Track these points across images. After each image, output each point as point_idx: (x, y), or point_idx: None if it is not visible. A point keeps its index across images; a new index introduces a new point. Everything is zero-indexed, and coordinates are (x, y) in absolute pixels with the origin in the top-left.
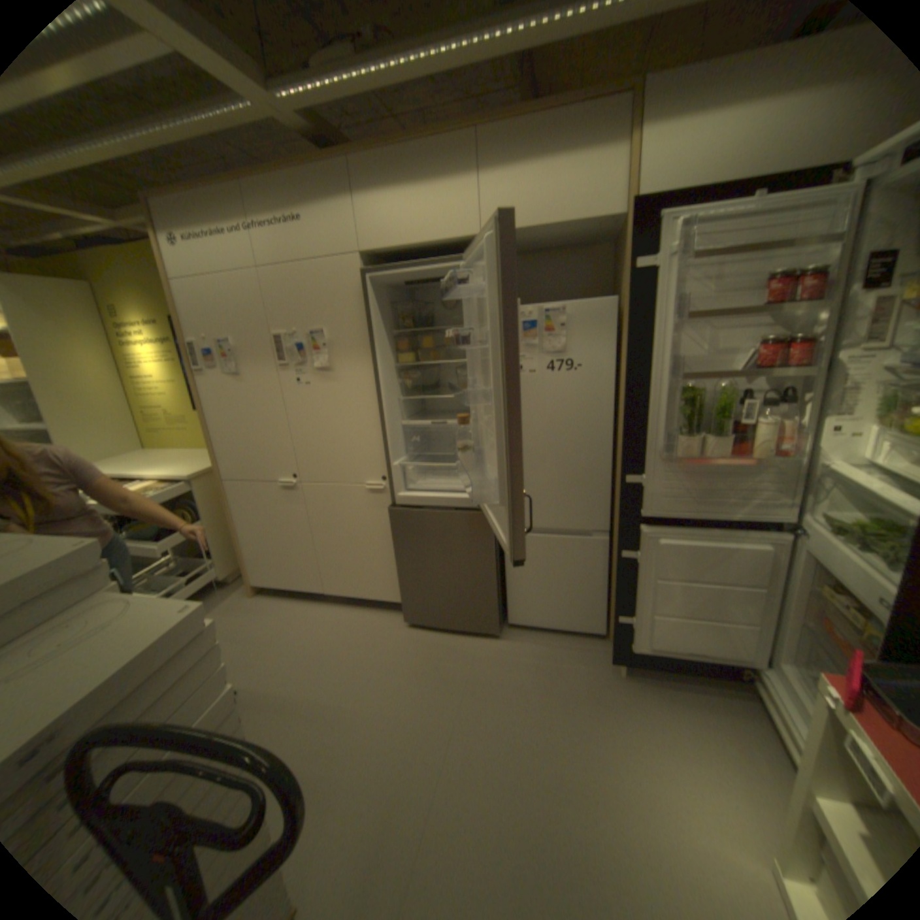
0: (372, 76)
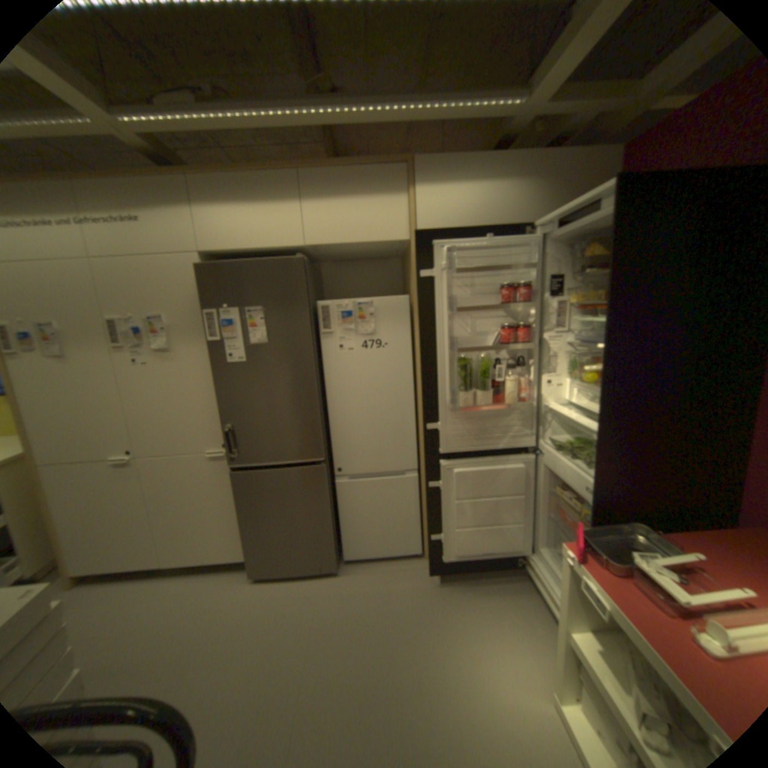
0: (212, 120)
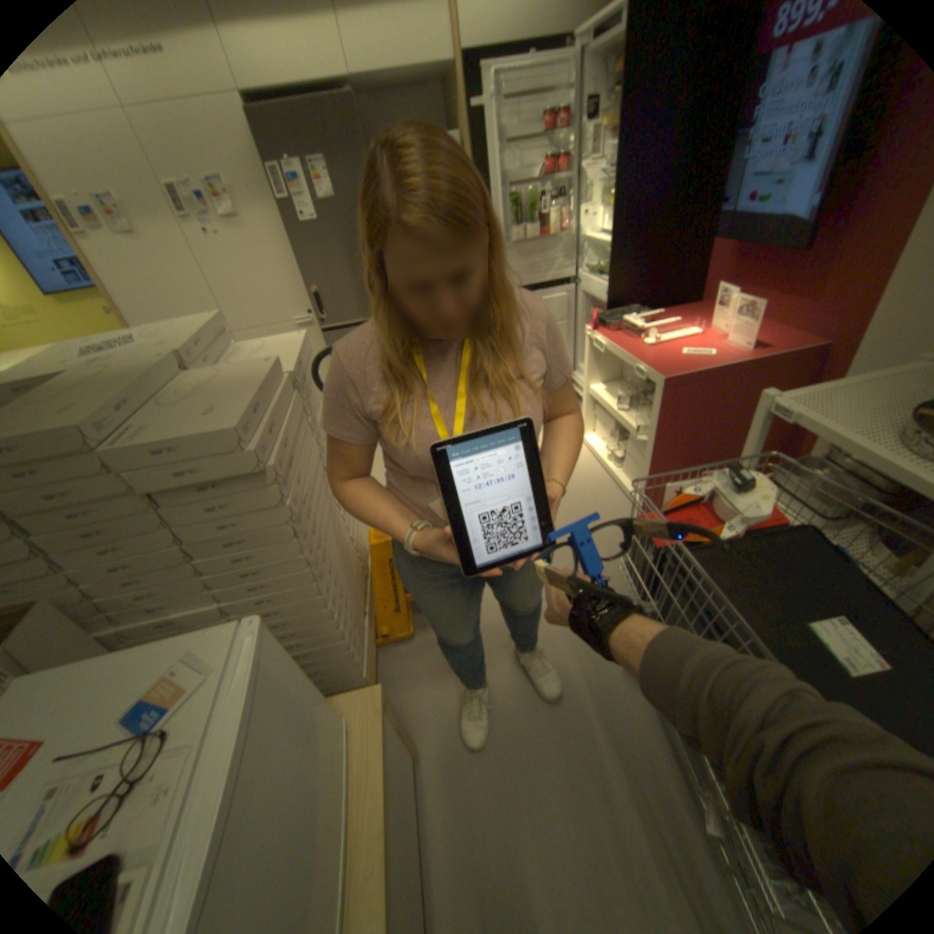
0: None
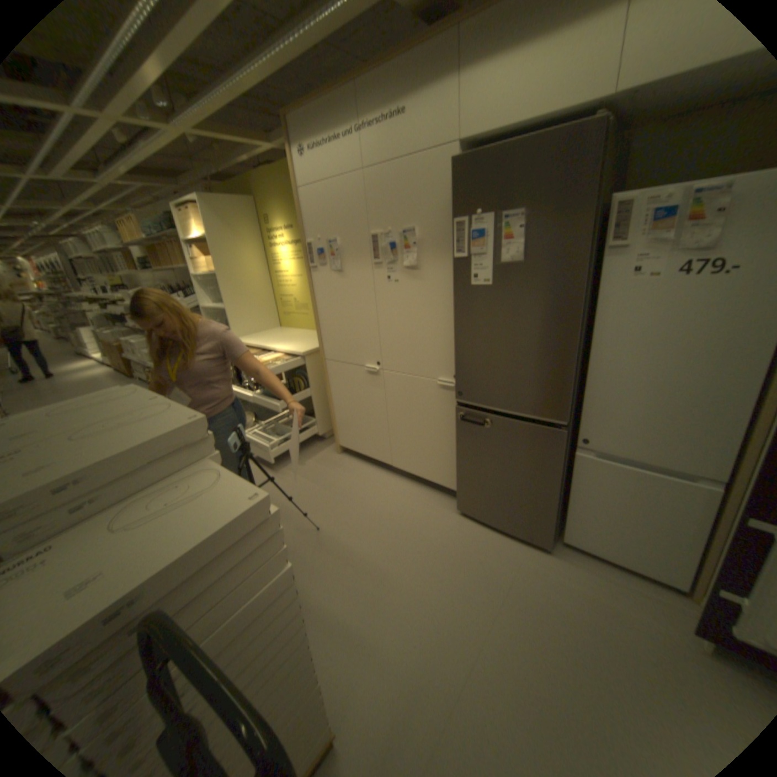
0: None
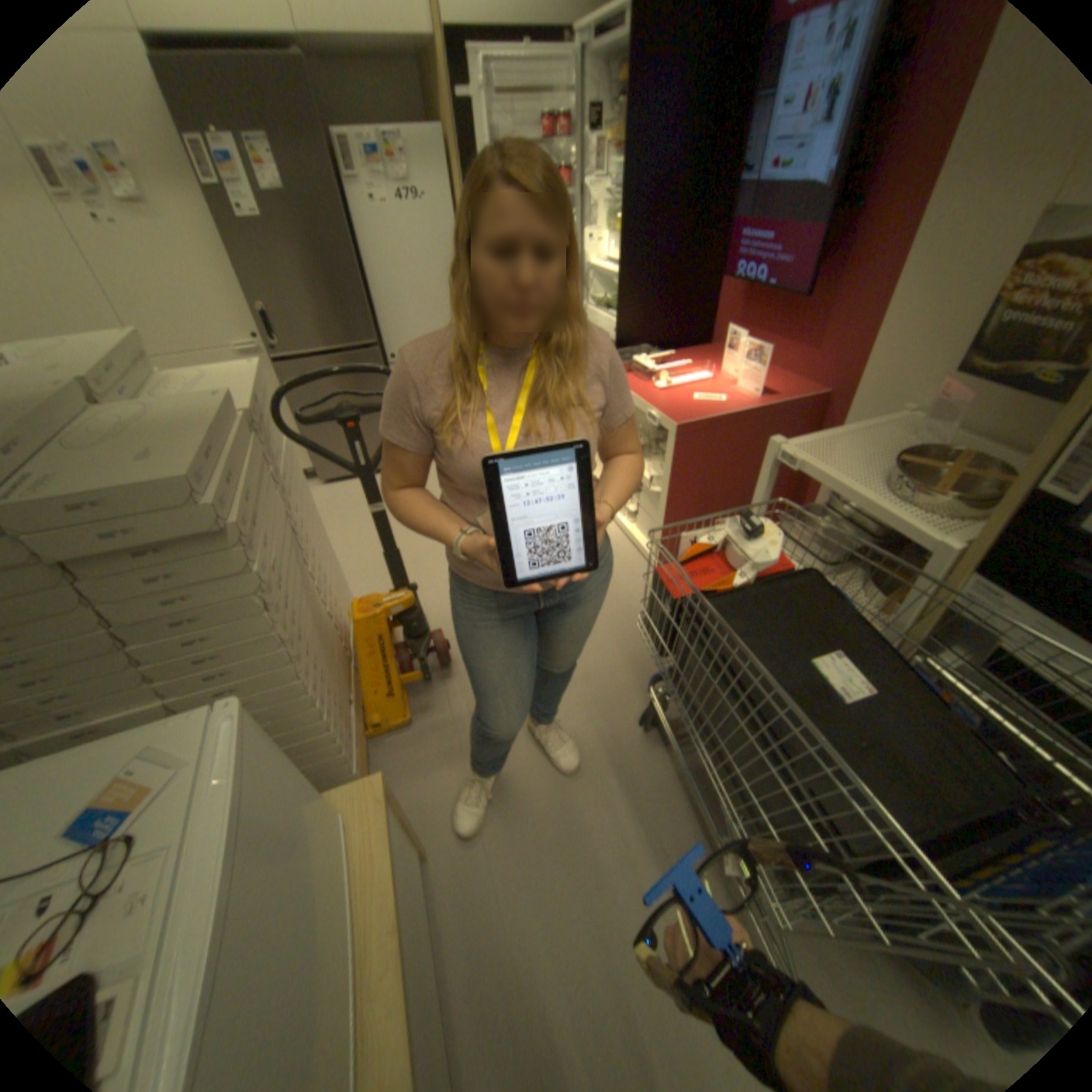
0: None
